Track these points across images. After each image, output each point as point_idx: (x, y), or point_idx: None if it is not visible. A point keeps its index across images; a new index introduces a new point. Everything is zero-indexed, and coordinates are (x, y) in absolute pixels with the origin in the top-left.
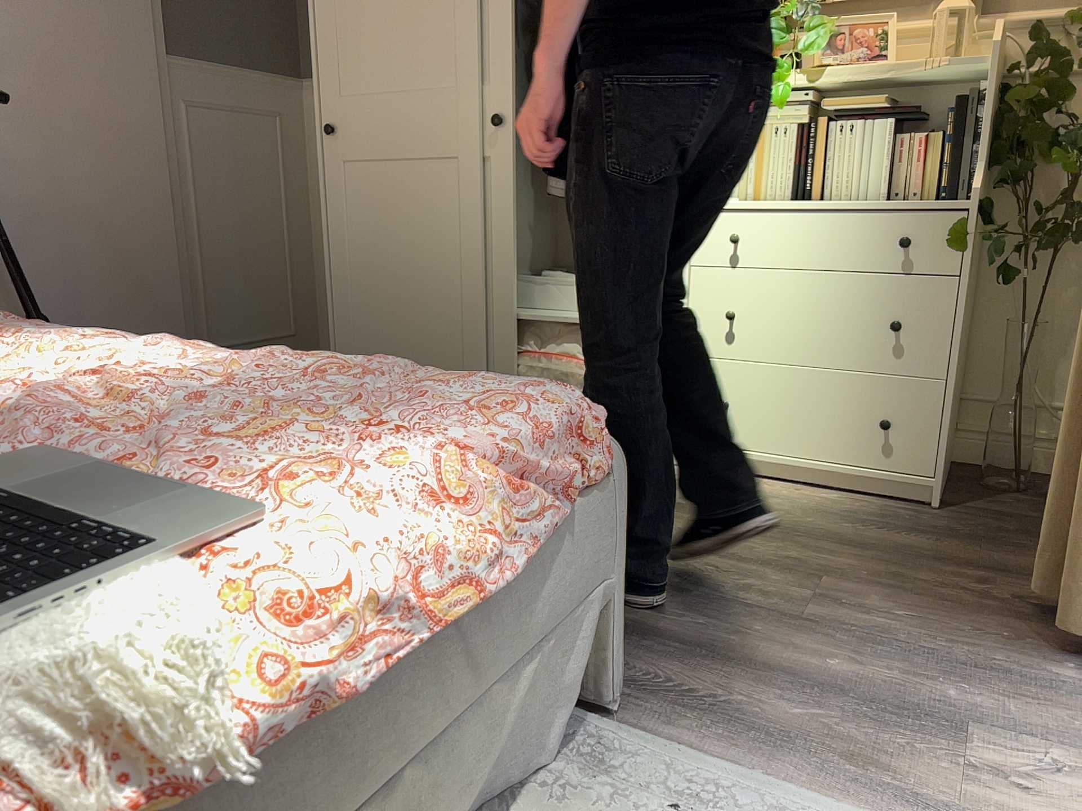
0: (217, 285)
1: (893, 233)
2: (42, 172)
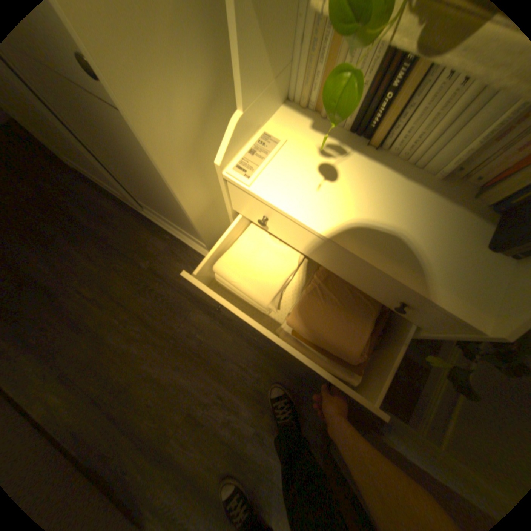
0: None
1: (397, 295)
2: None
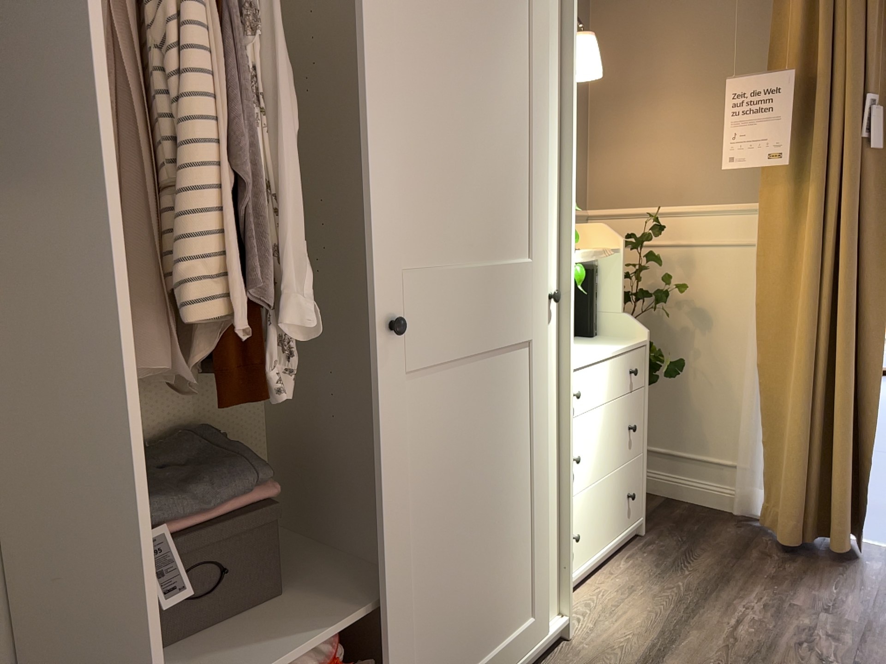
0: None
1: (623, 366)
2: None
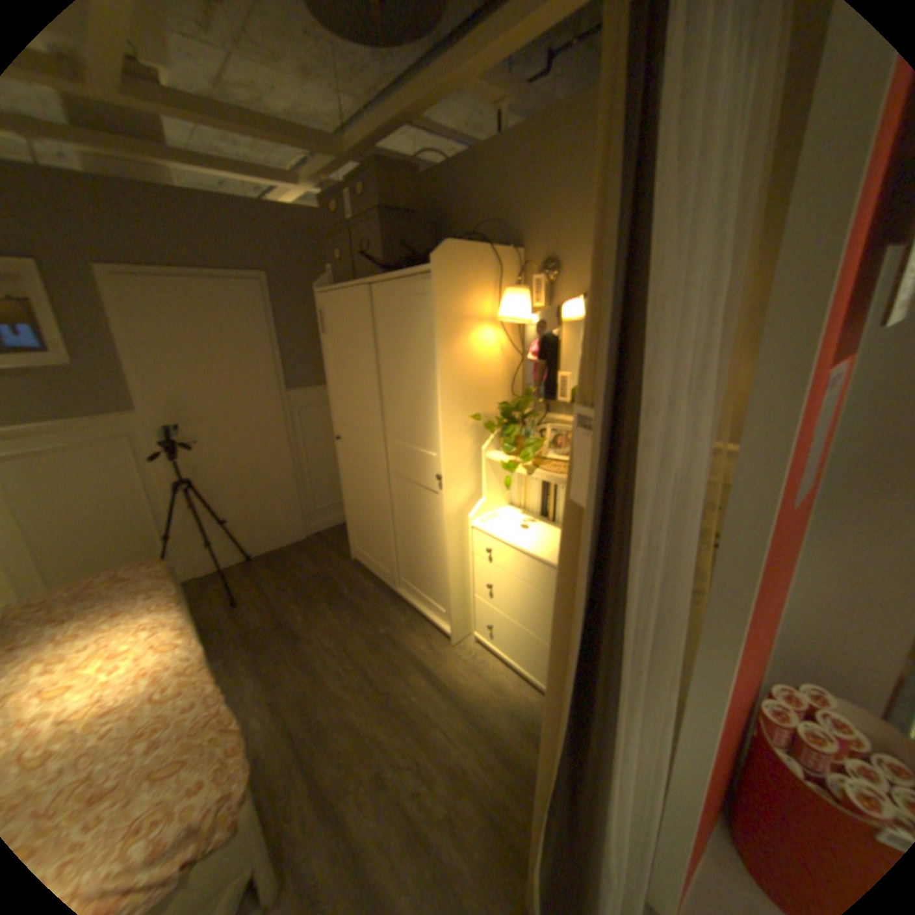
0: (315, 483)
1: None
2: (222, 457)
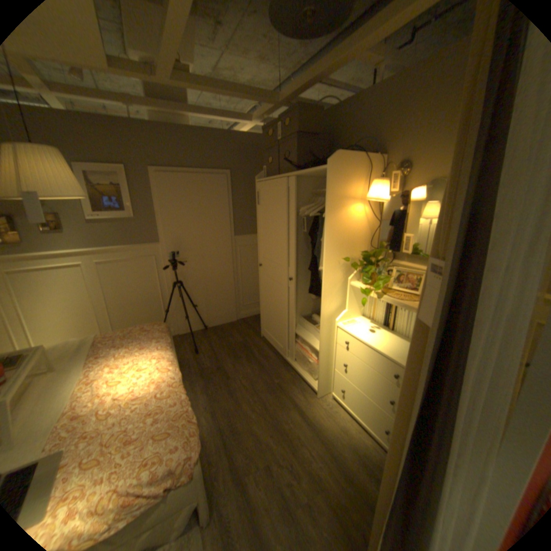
0: (245, 289)
1: (394, 369)
2: (199, 270)
